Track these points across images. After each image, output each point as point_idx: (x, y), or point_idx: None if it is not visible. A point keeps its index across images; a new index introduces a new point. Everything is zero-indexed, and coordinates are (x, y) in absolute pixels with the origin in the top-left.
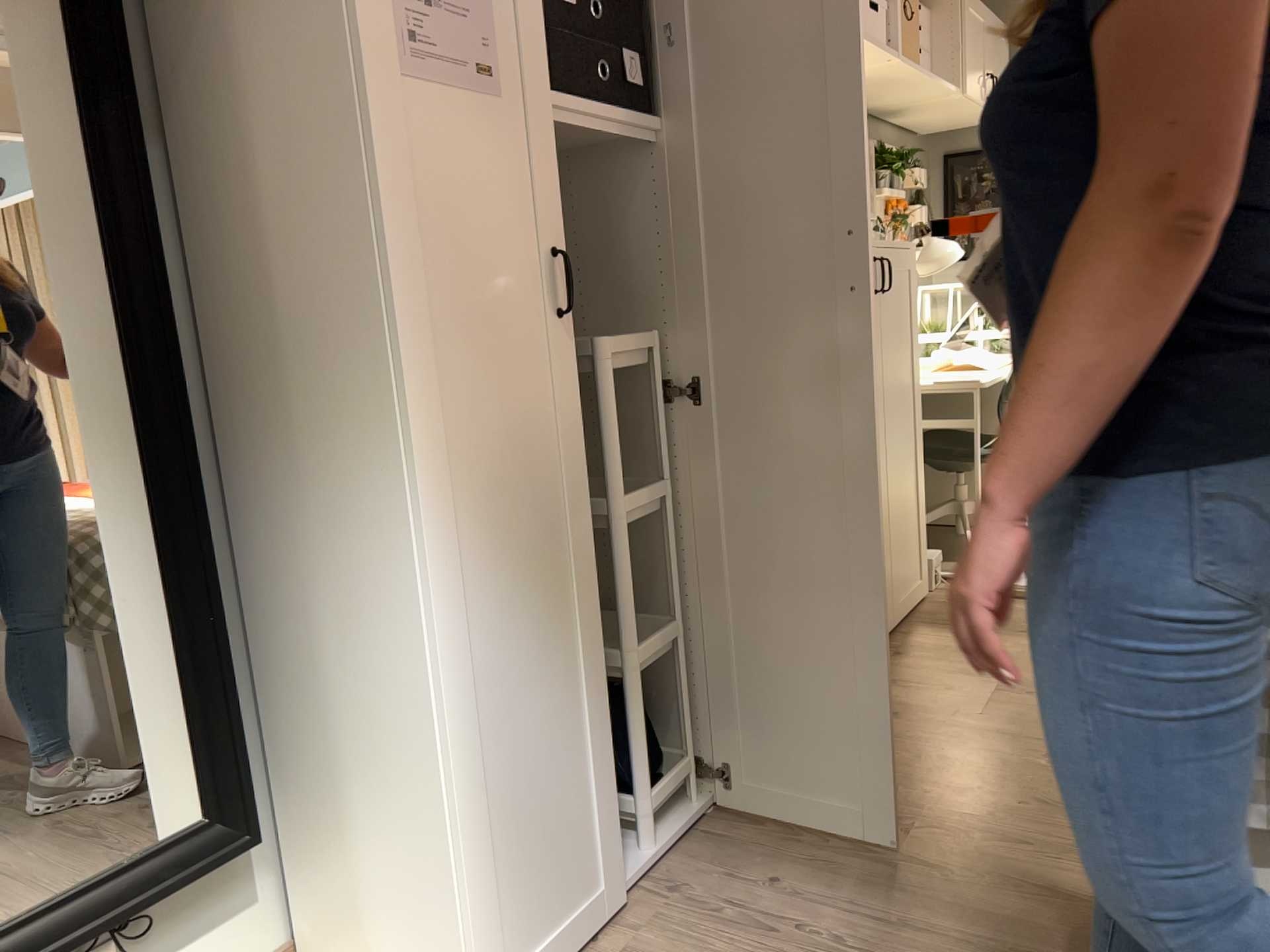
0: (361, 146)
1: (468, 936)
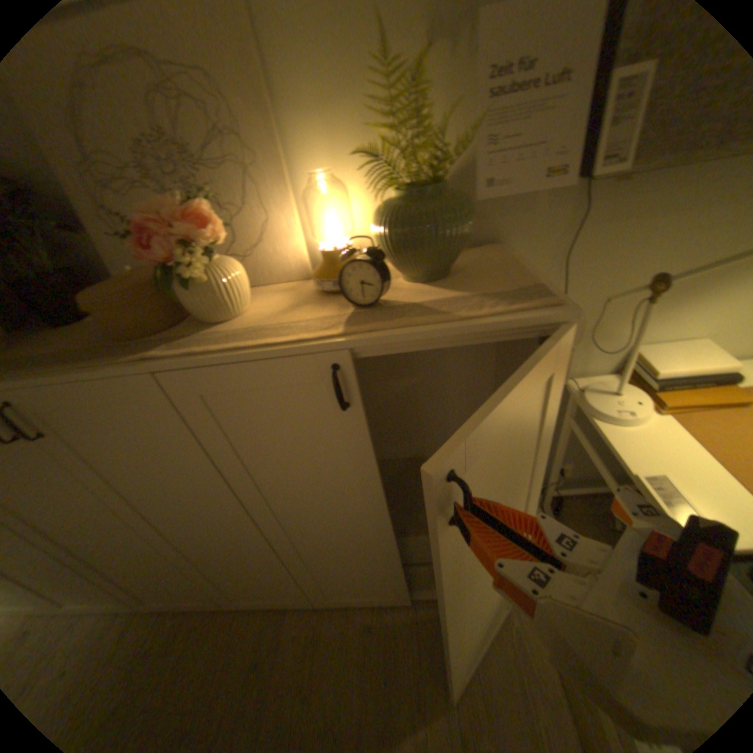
0: None
1: None
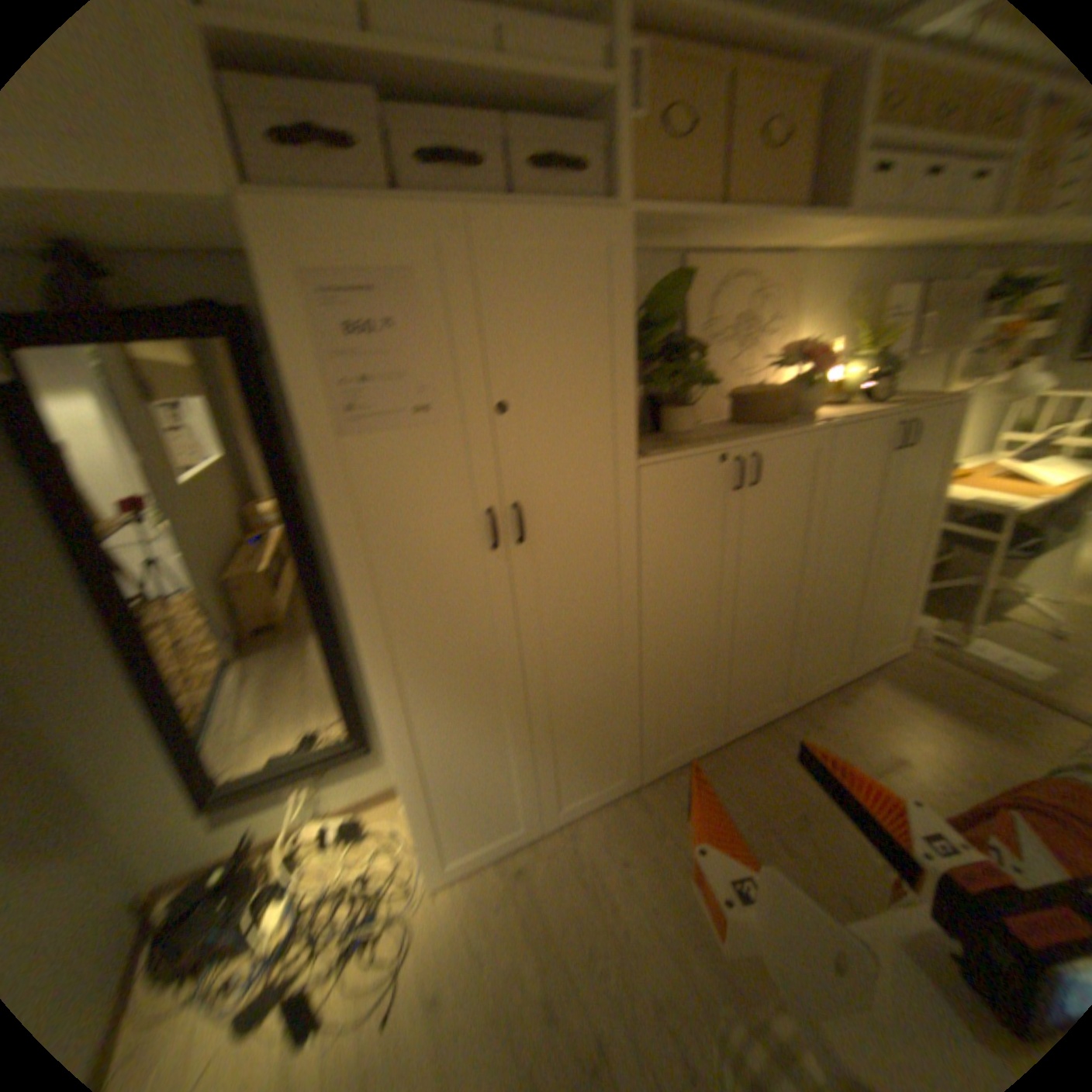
0: (322, 489)
1: (426, 846)
